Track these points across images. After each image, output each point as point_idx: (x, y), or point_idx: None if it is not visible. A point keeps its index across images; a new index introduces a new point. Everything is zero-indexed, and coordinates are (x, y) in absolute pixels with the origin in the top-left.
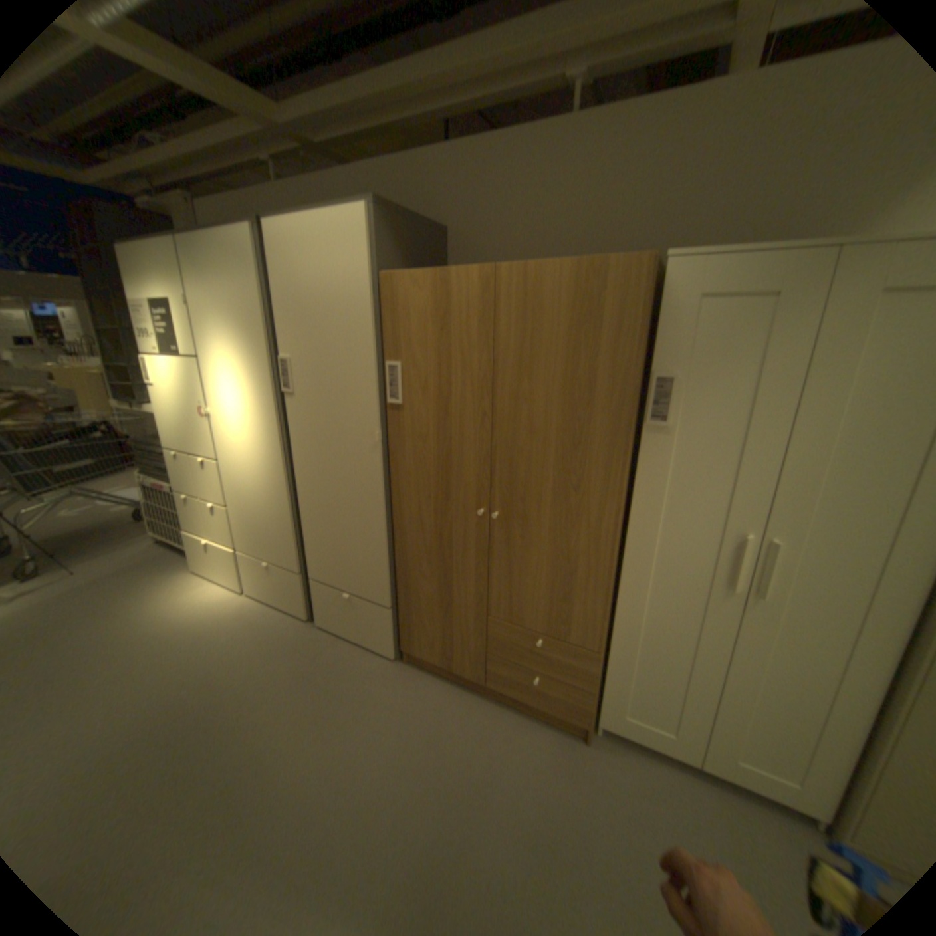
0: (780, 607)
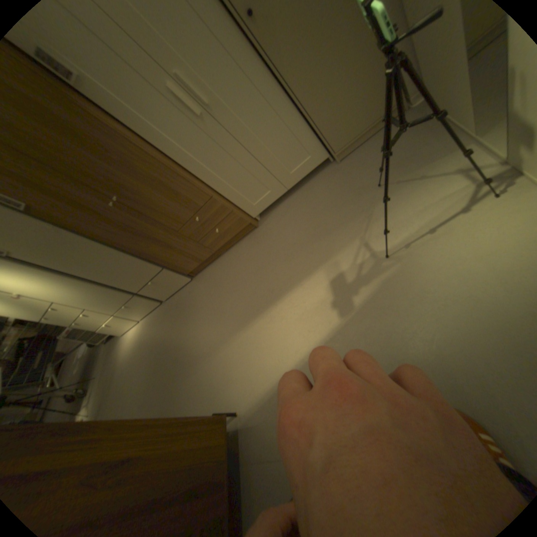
0: (216, 97)
